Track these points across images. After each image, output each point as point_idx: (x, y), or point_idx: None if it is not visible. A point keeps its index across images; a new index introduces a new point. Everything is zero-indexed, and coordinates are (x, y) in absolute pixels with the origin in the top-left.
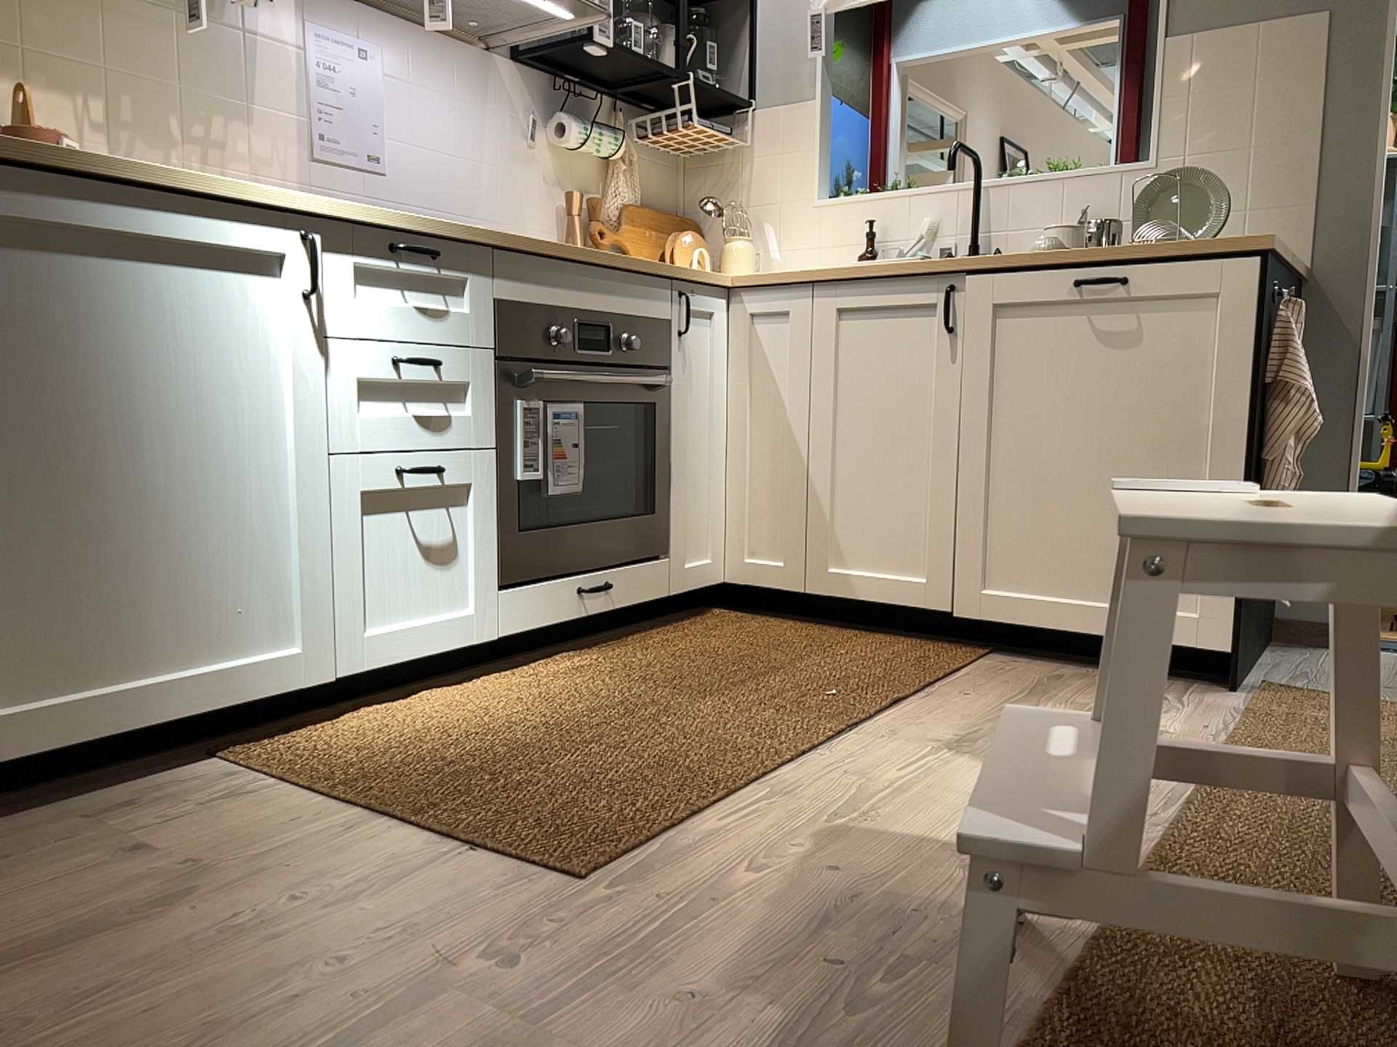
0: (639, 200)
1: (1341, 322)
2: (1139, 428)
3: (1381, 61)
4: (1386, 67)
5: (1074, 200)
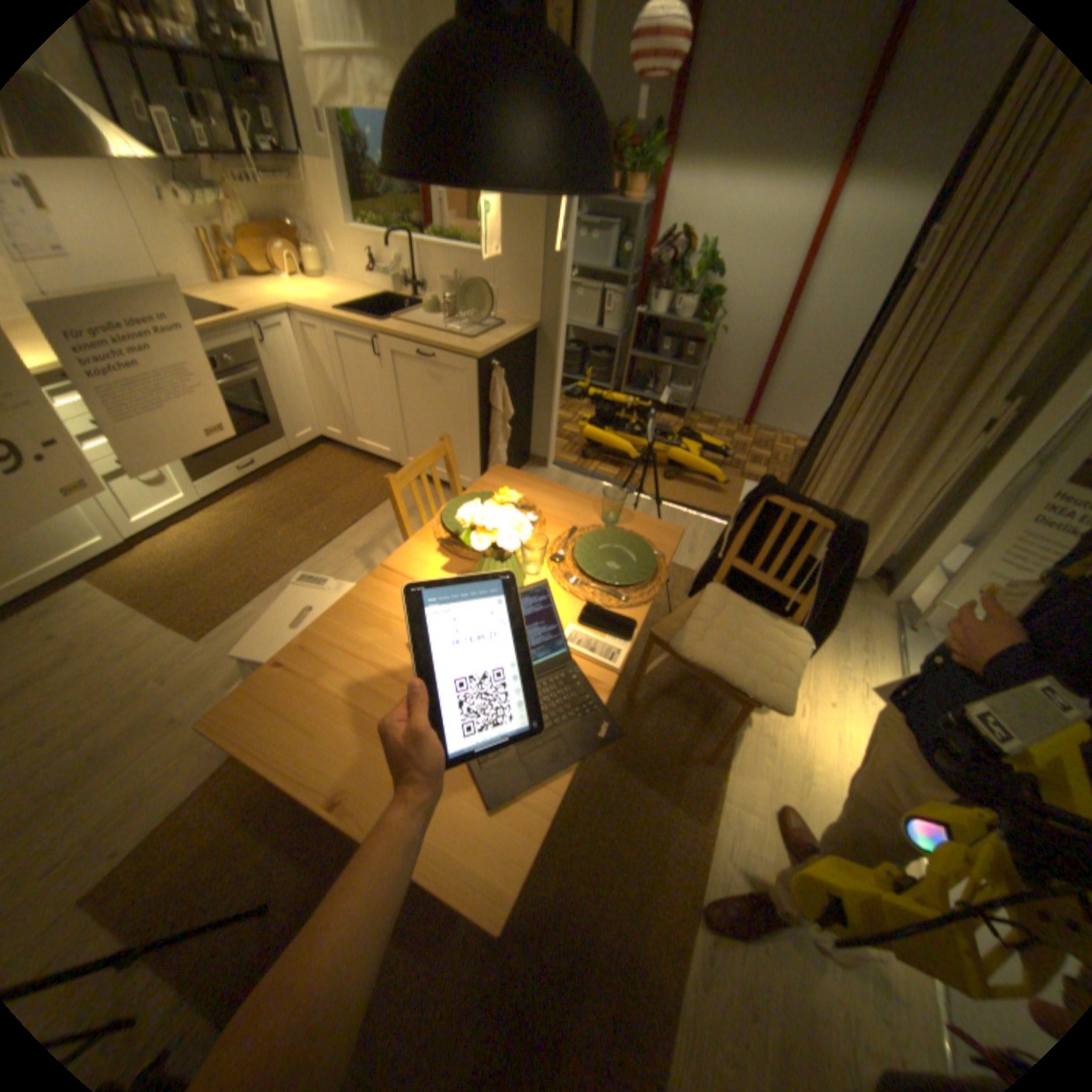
0: (249, 216)
1: (553, 348)
2: (448, 414)
3: (569, 226)
4: (571, 230)
5: (456, 261)
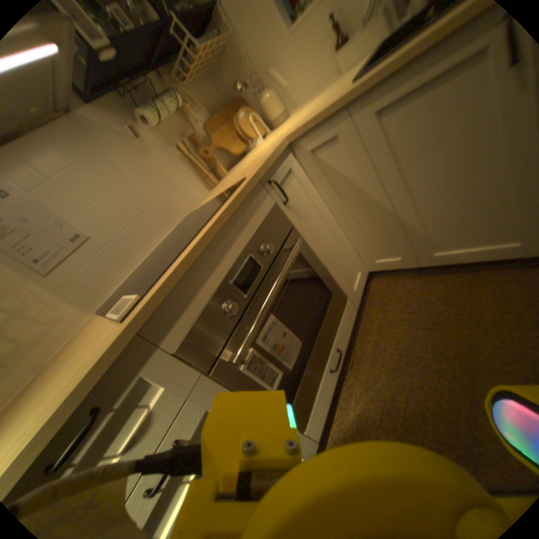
0: (208, 114)
1: None
2: None
3: None
4: None
5: None
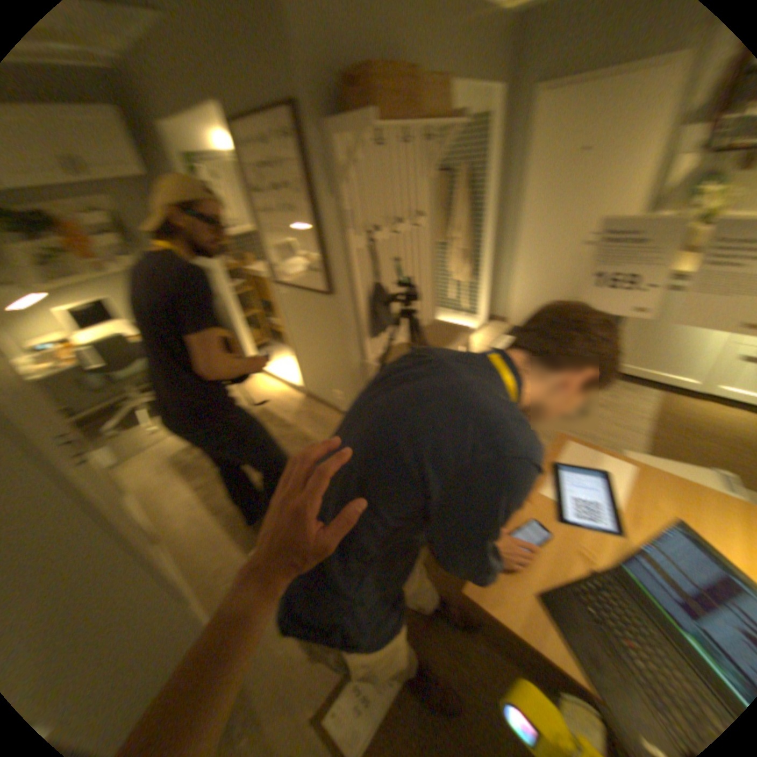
0: None
1: None
2: None
3: None
4: None
5: None
